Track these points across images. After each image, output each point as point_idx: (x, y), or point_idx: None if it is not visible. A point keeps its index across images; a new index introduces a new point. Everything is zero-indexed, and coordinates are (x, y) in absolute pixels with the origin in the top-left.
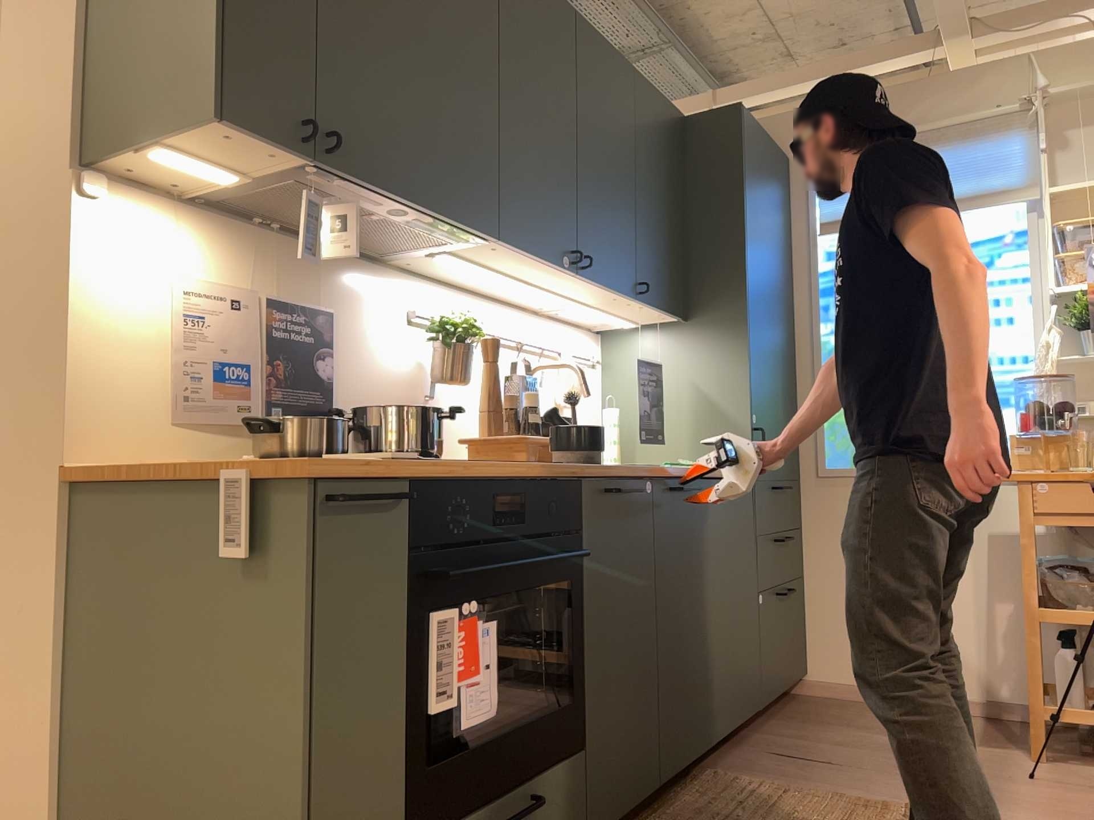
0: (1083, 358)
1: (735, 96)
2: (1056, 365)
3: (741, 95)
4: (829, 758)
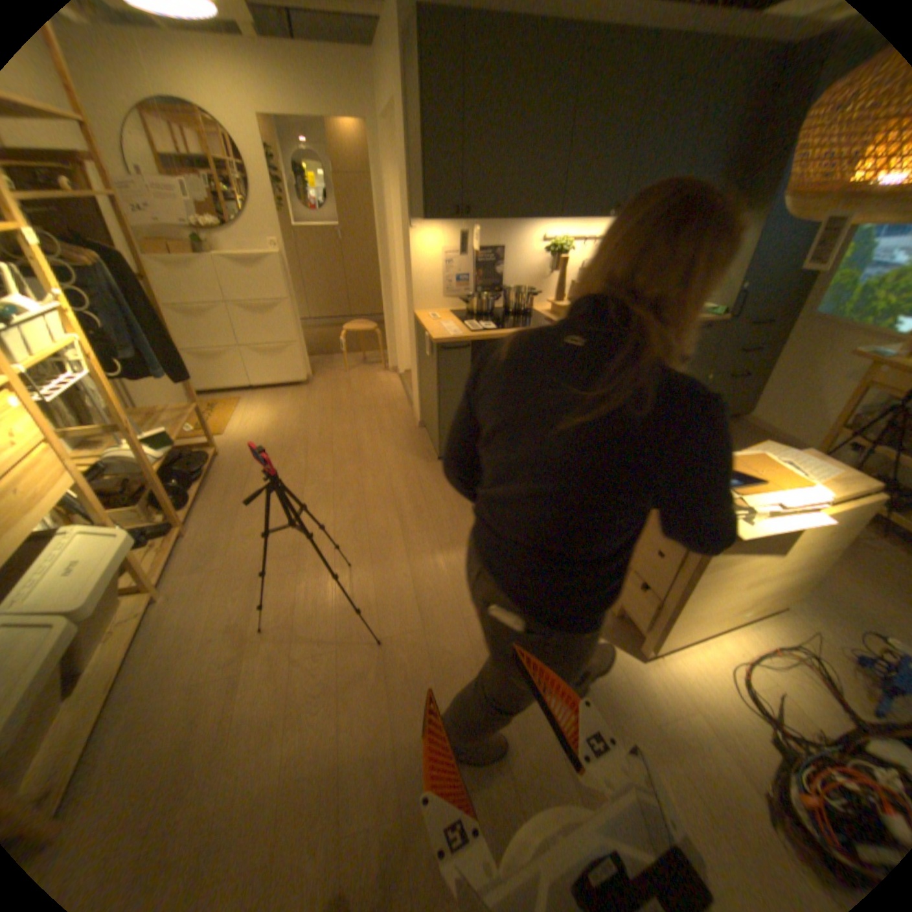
0: None
1: None
2: None
3: None
4: None
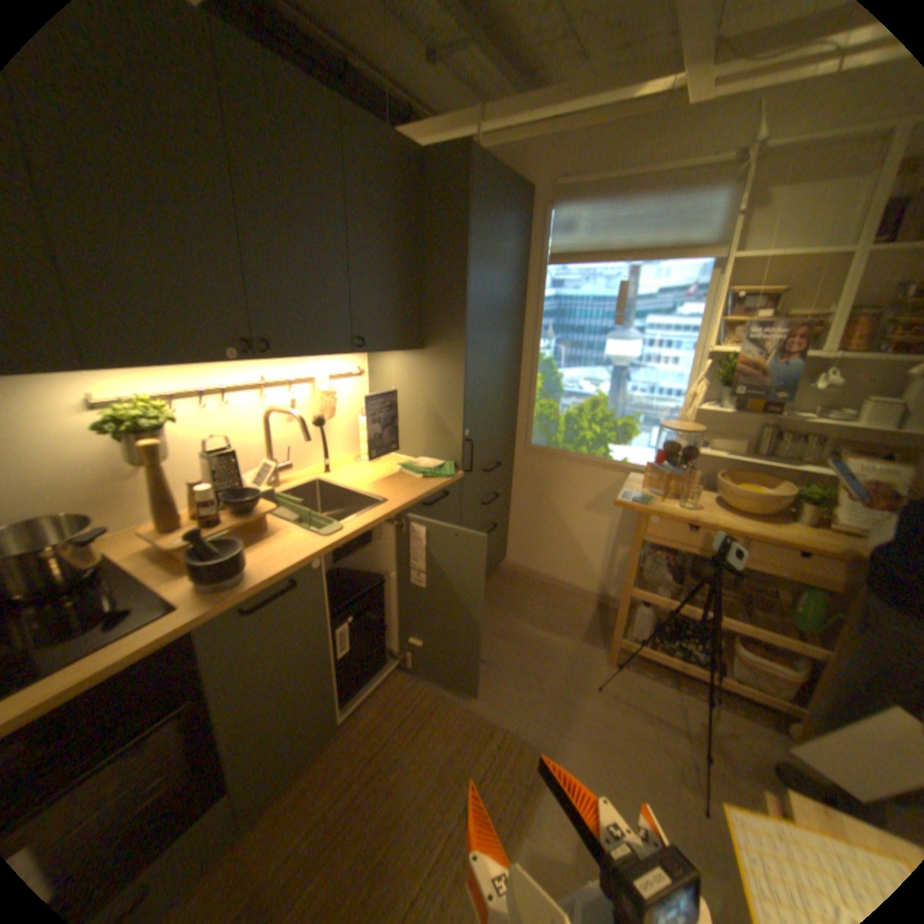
0: (720, 408)
1: (499, 114)
2: (700, 402)
3: (504, 112)
4: (485, 655)
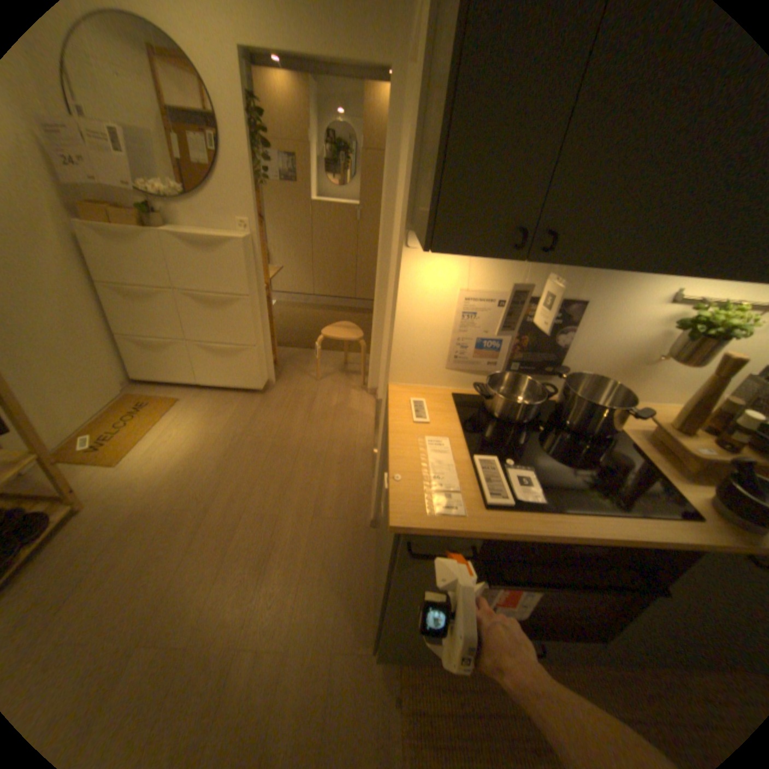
0: None
1: None
2: None
3: None
4: None
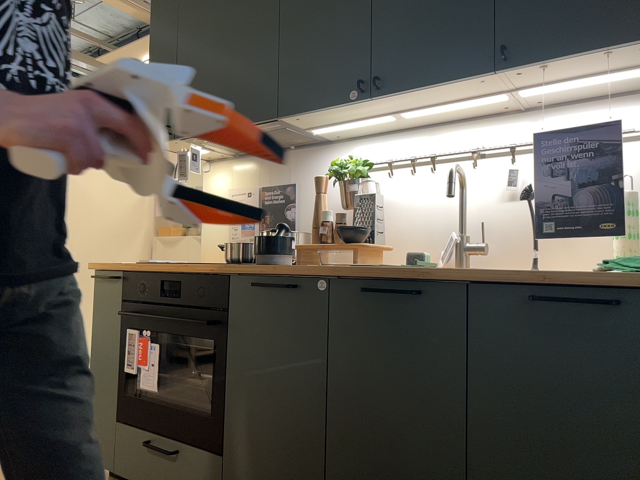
0: None
1: None
2: None
3: None
4: None
